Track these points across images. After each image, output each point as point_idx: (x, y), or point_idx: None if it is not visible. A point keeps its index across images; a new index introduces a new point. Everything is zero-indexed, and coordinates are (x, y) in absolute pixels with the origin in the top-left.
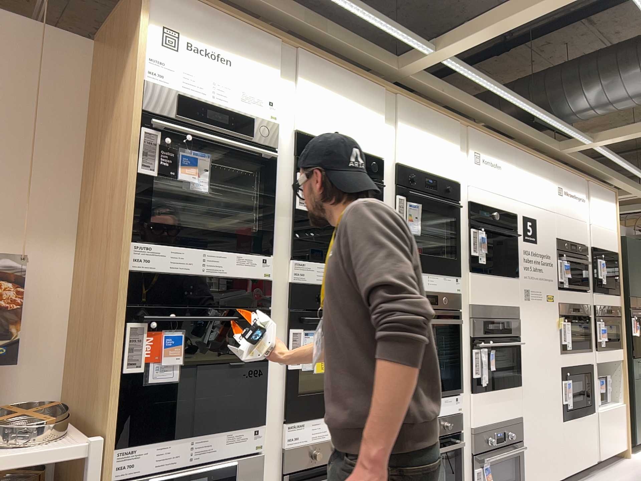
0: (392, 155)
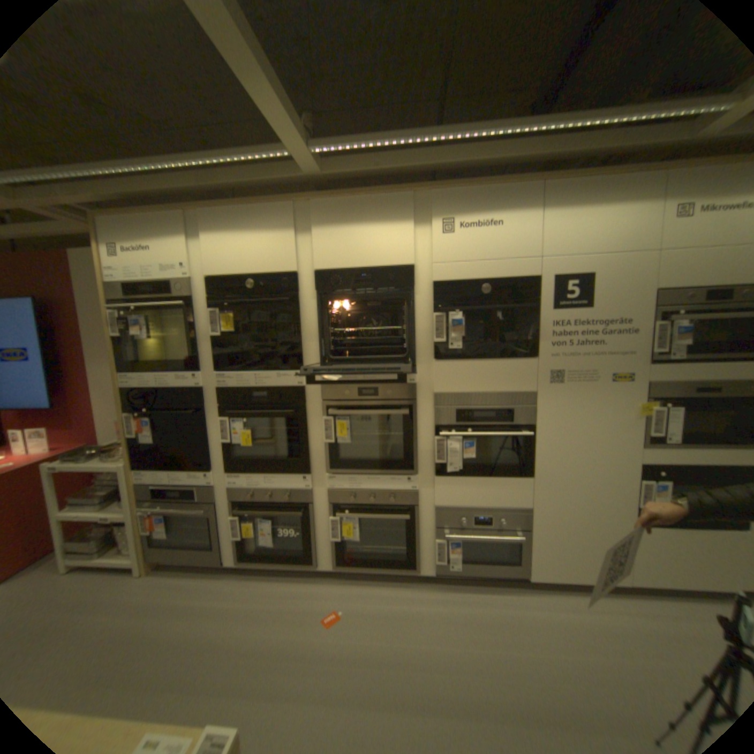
0: (313, 261)
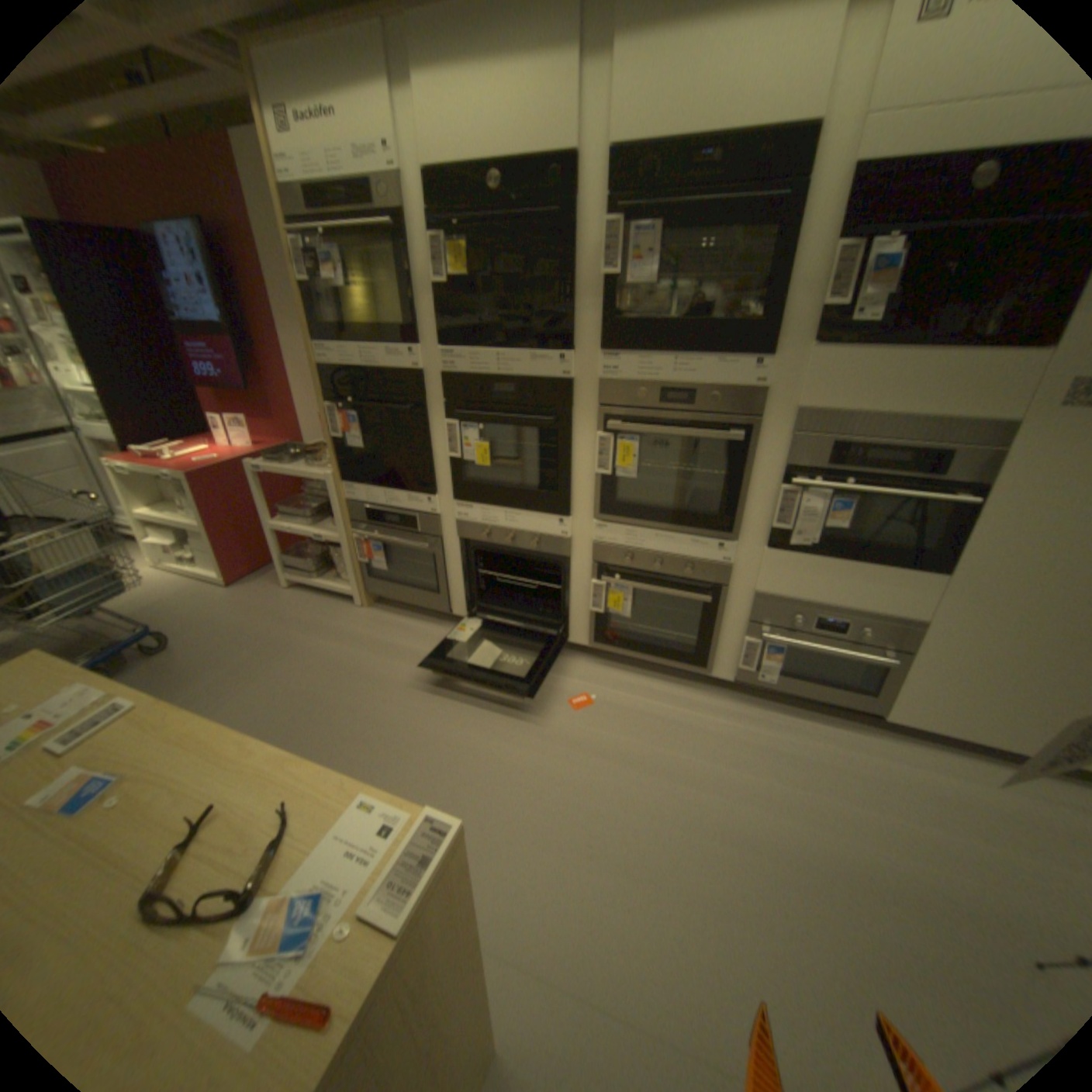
0: (608, 122)
